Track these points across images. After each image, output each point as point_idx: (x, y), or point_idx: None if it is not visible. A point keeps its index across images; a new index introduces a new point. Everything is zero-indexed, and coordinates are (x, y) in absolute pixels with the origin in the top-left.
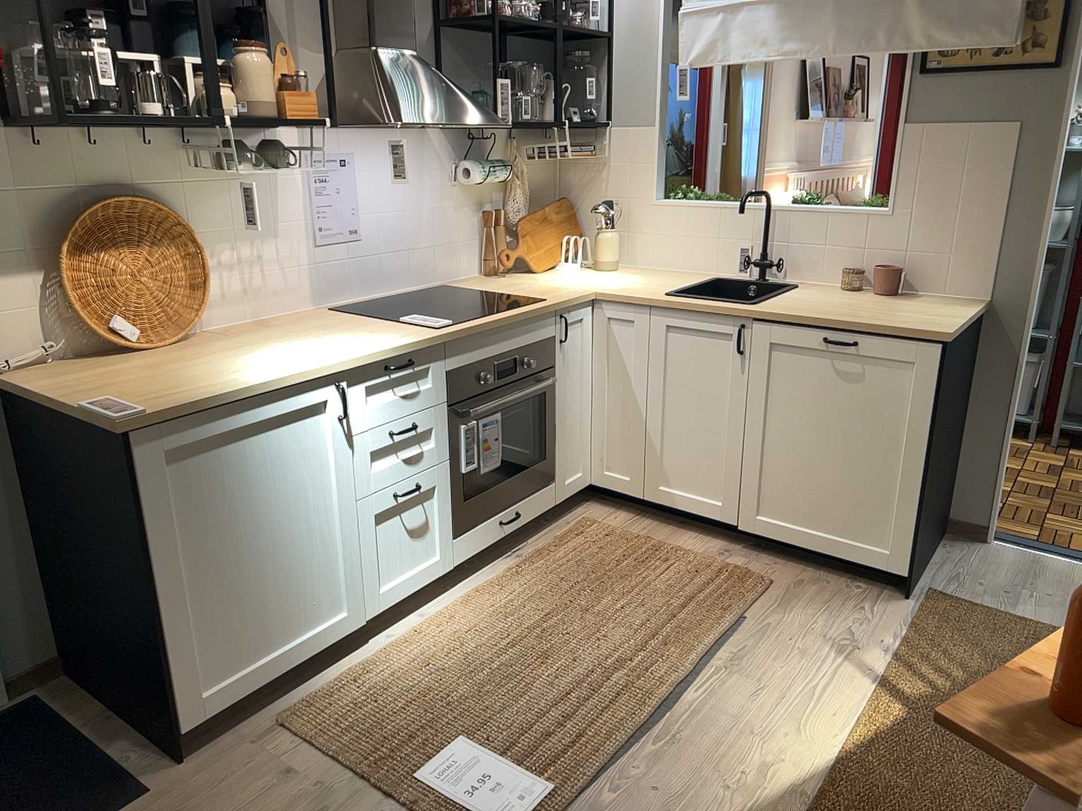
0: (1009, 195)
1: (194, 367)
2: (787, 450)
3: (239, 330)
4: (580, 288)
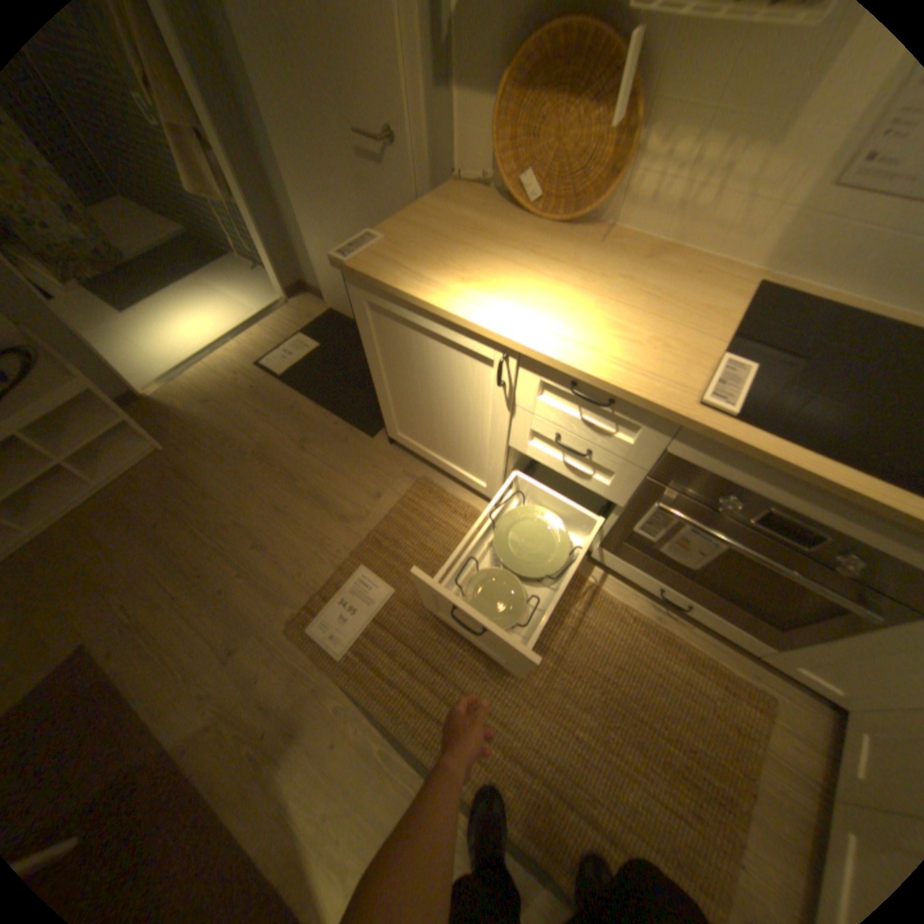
0: None
1: (482, 251)
2: None
3: (633, 240)
4: None
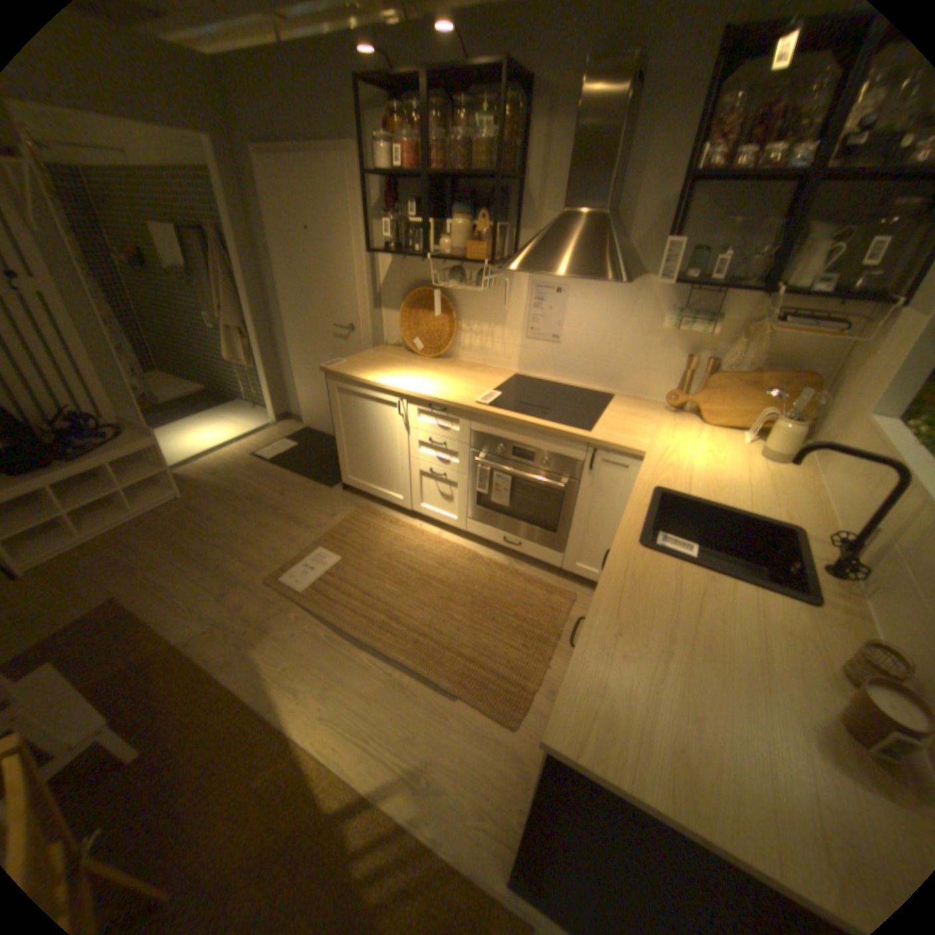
0: None
1: (393, 366)
2: None
3: (464, 364)
4: (652, 445)
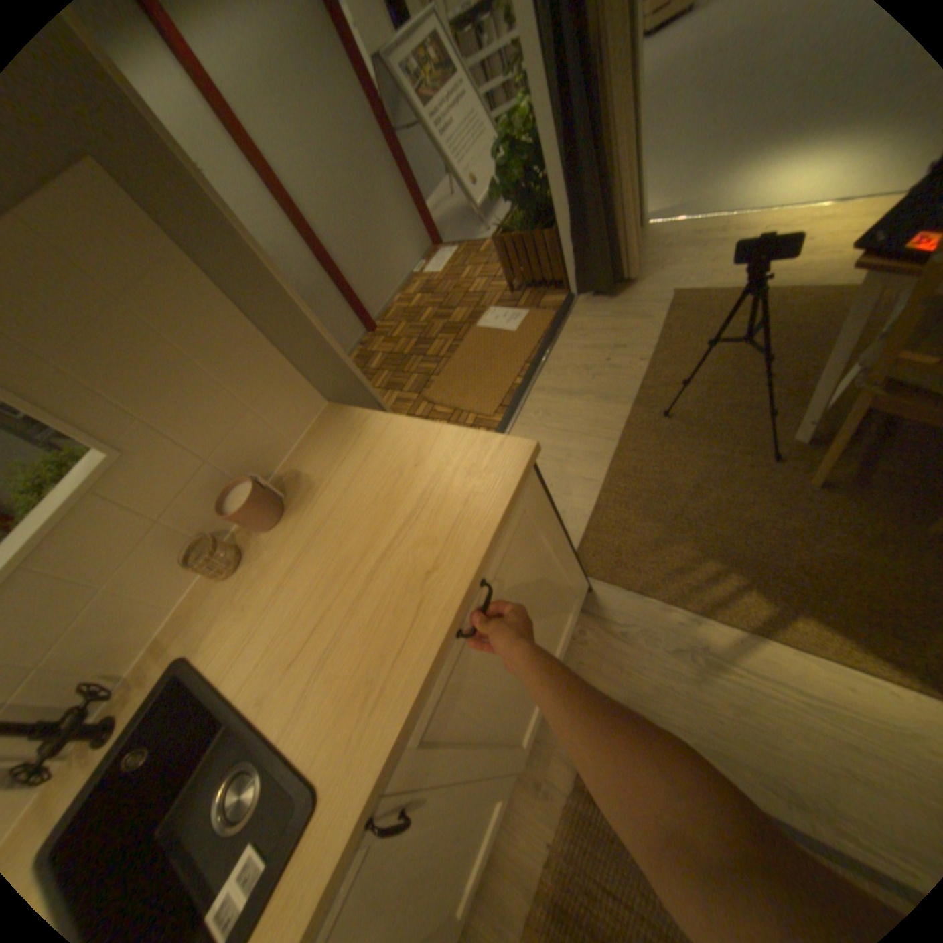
0: (214, 288)
1: None
2: (502, 713)
3: None
4: None
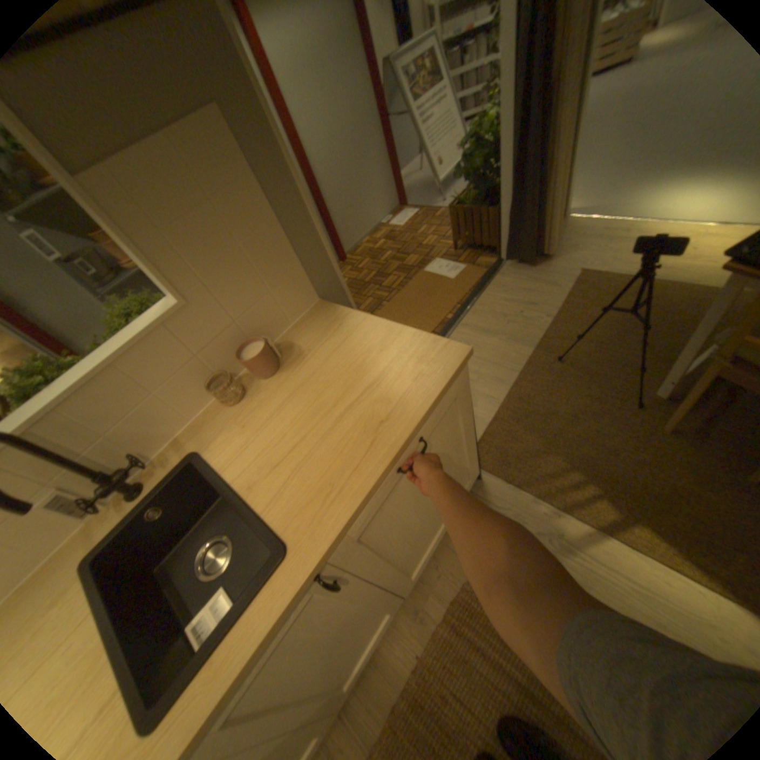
0: (267, 203)
1: None
2: (405, 544)
3: None
4: None
